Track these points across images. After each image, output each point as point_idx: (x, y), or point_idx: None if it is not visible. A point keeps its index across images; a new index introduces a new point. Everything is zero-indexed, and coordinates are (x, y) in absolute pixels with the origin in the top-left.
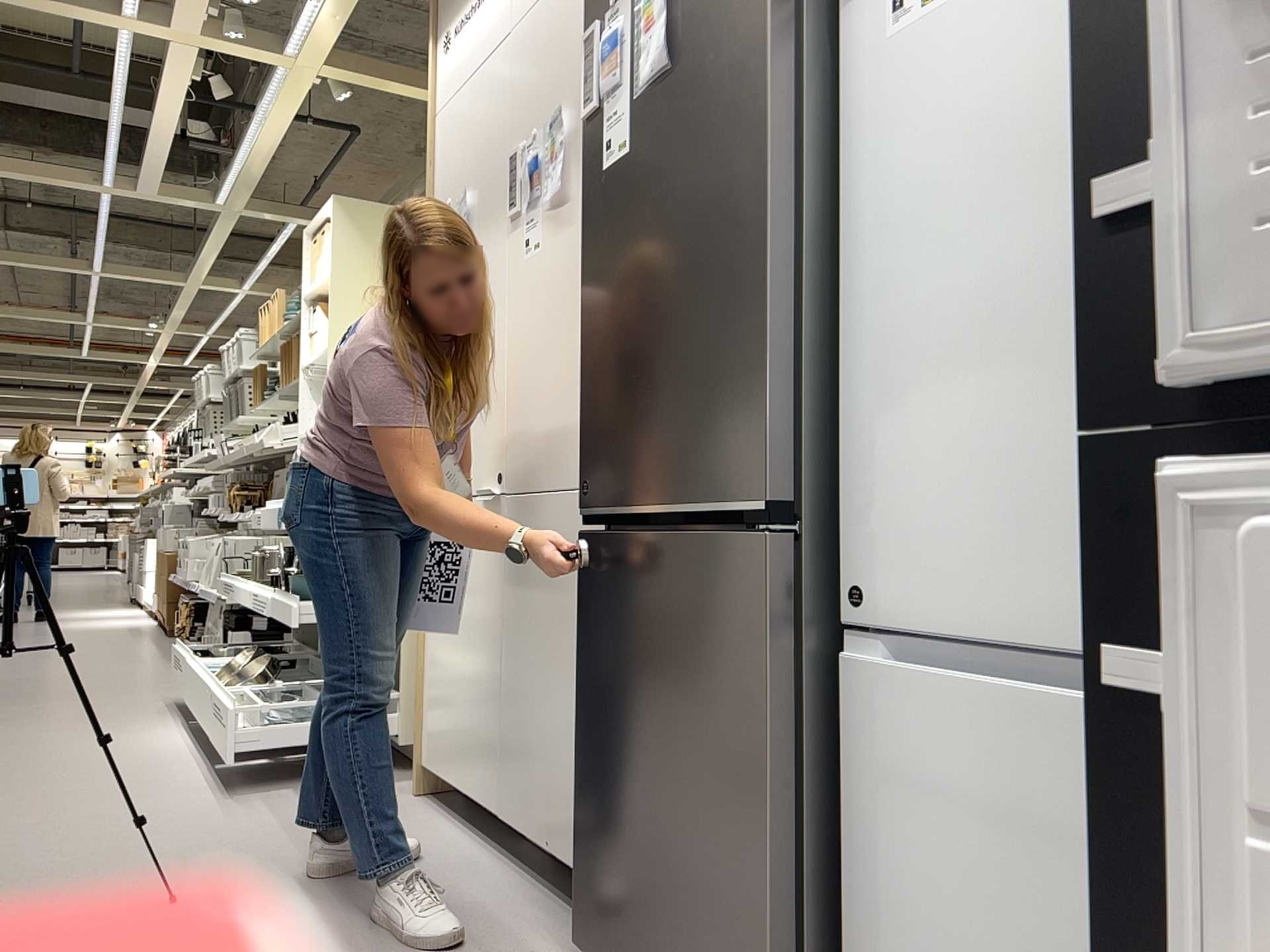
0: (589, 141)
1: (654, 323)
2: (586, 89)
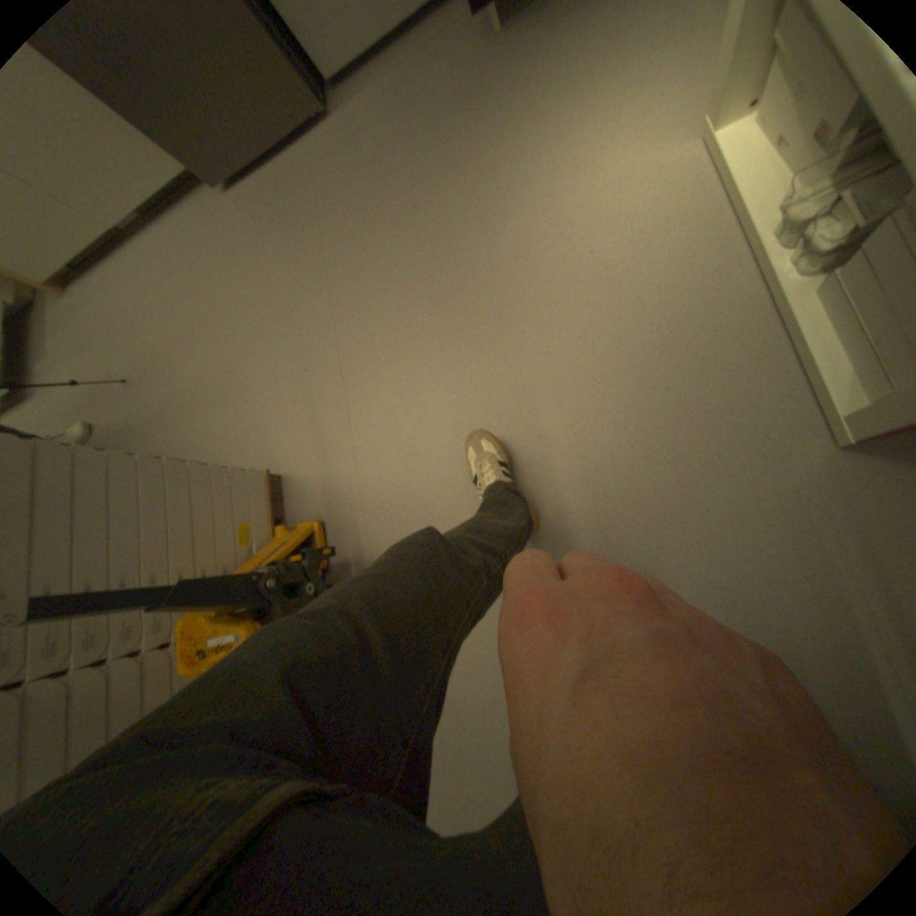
0: None
1: None
2: None
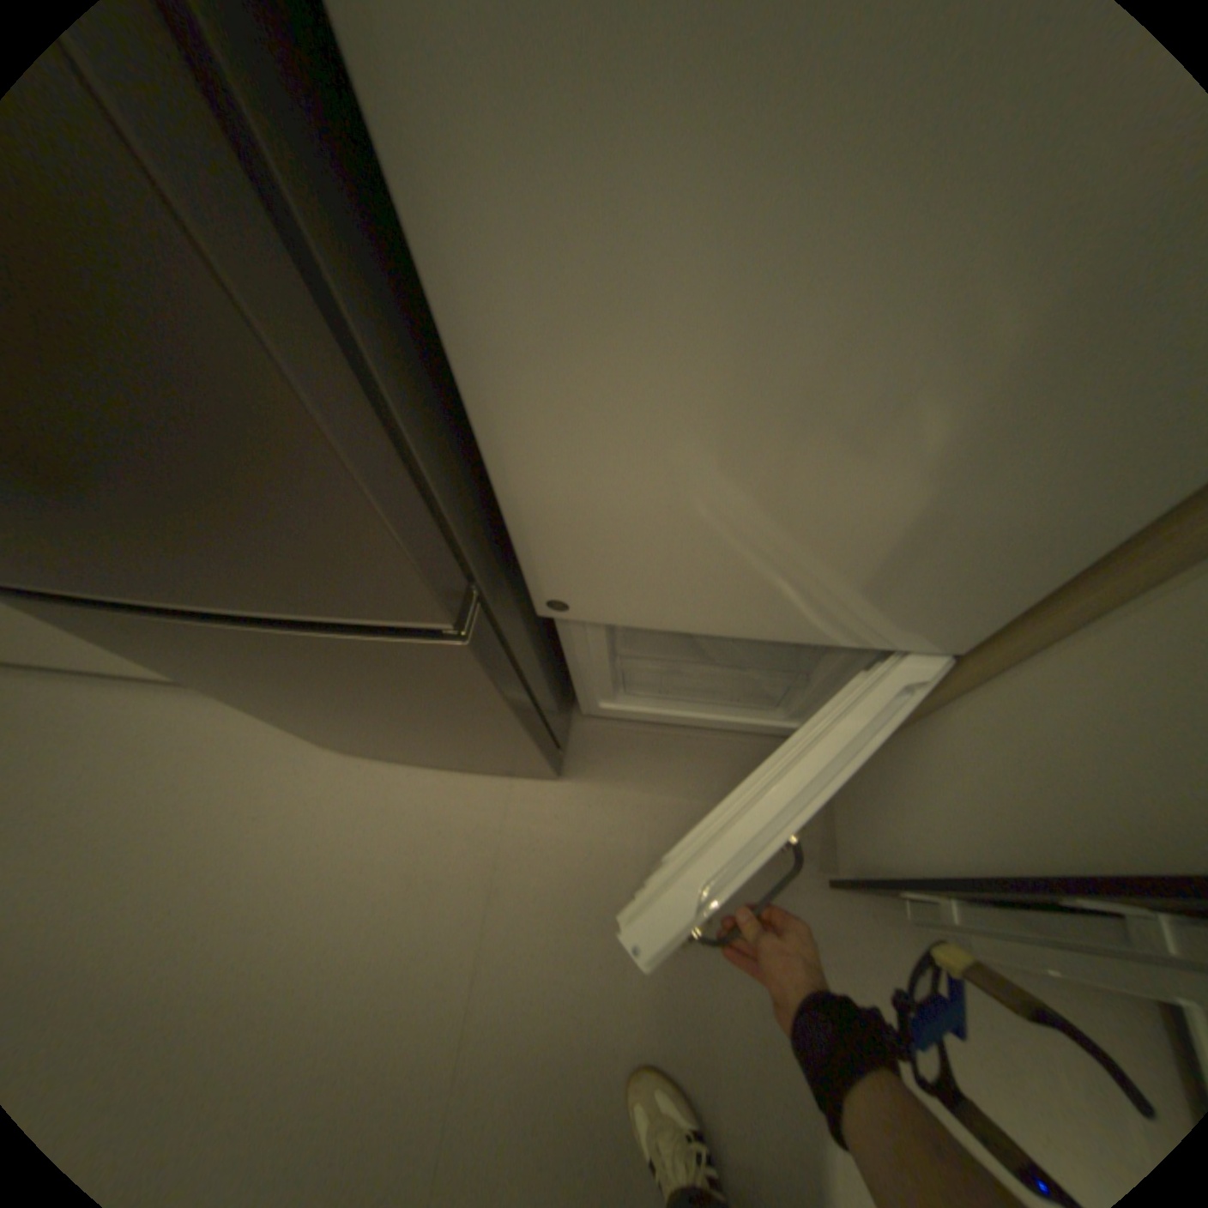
0: None
1: None
2: None
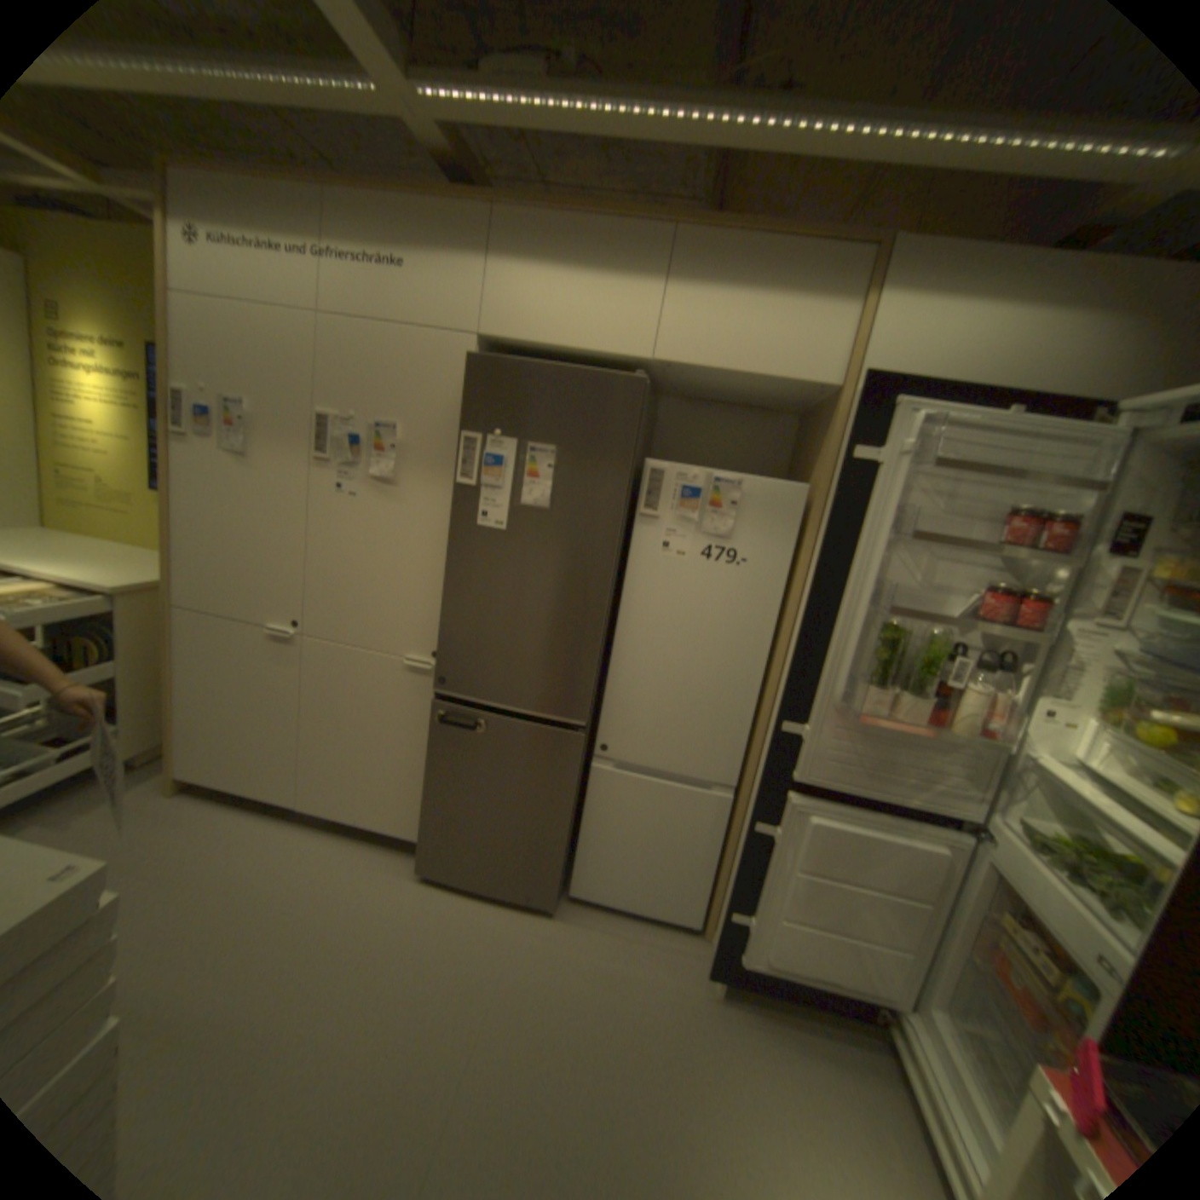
0: (461, 497)
1: (518, 625)
2: (465, 467)
